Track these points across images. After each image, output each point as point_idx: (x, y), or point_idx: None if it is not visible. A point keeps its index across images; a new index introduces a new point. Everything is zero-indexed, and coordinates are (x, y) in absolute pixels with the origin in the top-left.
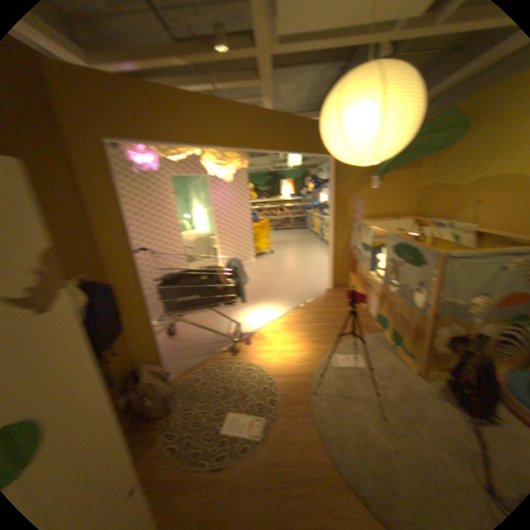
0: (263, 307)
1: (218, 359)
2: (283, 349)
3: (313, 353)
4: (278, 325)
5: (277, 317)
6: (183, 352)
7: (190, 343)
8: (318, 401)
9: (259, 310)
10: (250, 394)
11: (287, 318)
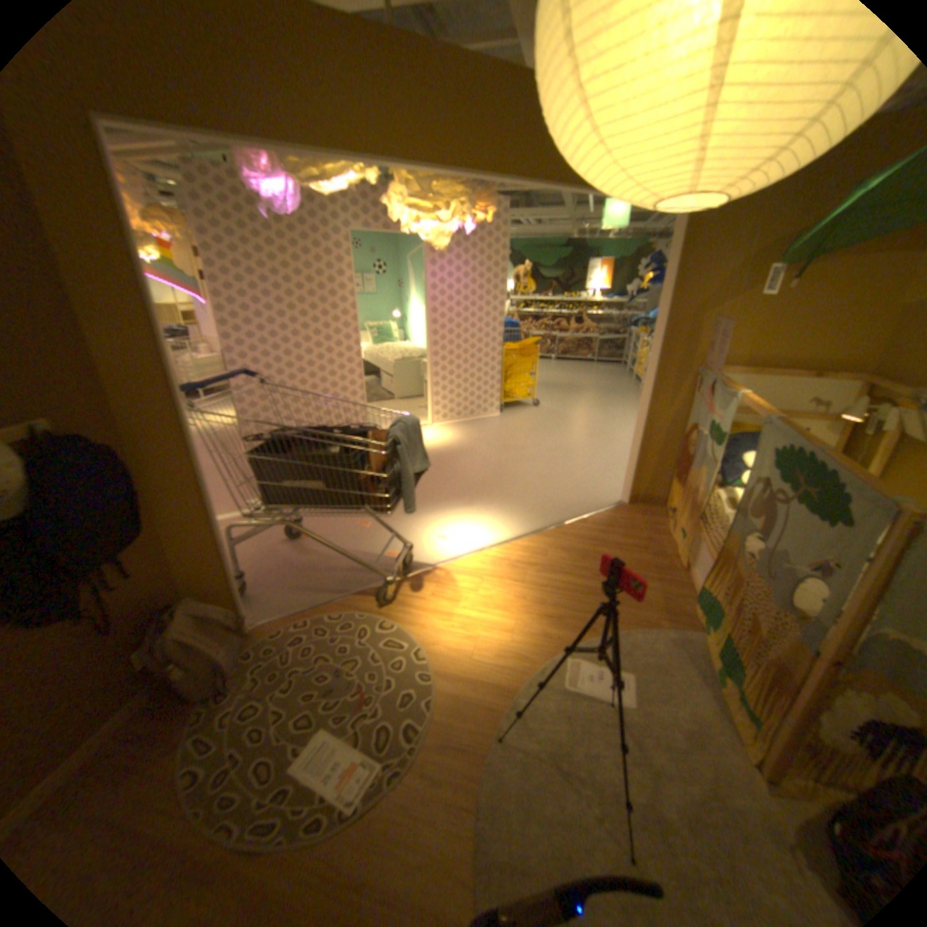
0: (474, 516)
1: (350, 606)
2: (476, 616)
3: (534, 640)
4: (488, 560)
5: (492, 541)
6: (294, 576)
7: (309, 563)
8: (502, 759)
9: (464, 519)
10: (376, 699)
11: (511, 550)
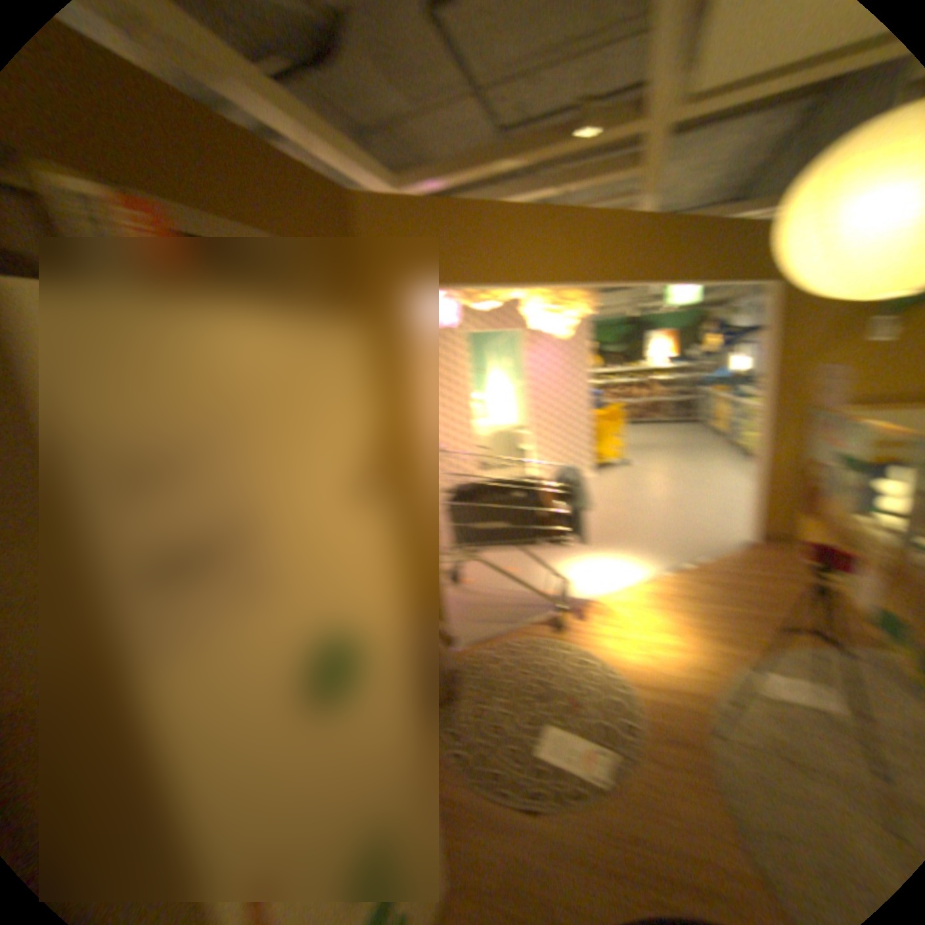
0: (610, 560)
1: (530, 634)
2: (649, 640)
3: (715, 659)
4: (639, 595)
5: (636, 580)
6: (473, 611)
7: (486, 599)
8: (728, 752)
9: (601, 563)
10: (588, 705)
11: (658, 586)
